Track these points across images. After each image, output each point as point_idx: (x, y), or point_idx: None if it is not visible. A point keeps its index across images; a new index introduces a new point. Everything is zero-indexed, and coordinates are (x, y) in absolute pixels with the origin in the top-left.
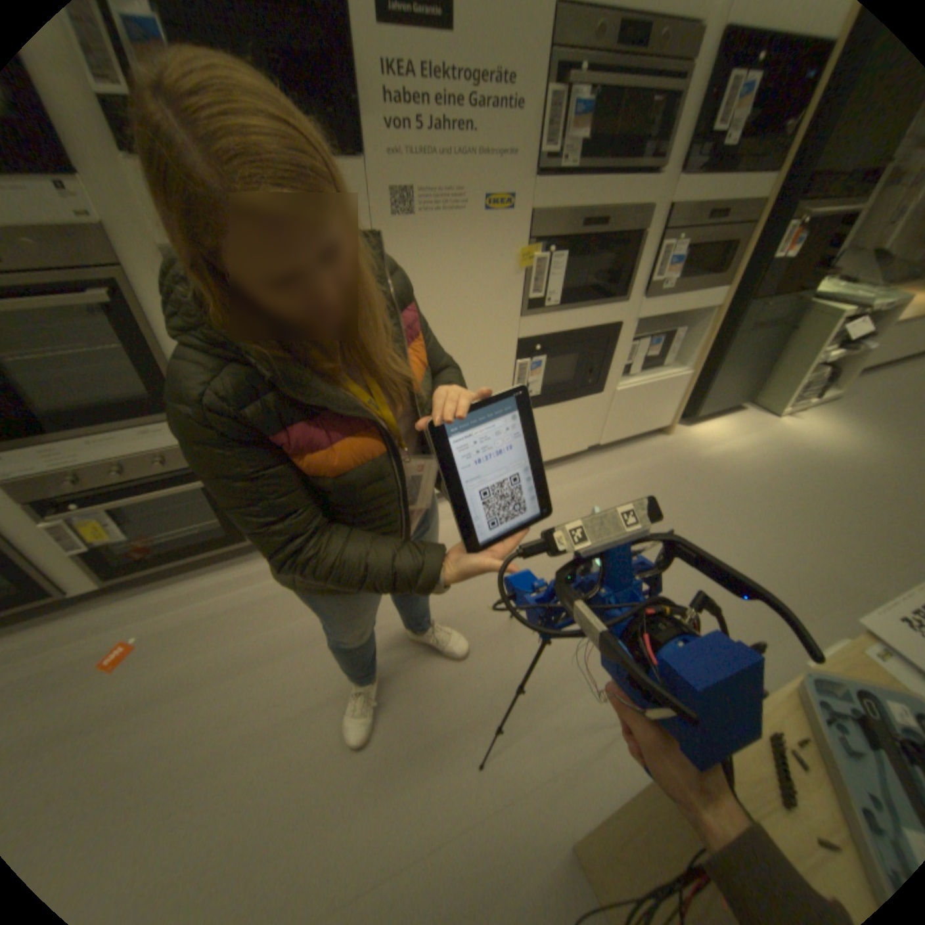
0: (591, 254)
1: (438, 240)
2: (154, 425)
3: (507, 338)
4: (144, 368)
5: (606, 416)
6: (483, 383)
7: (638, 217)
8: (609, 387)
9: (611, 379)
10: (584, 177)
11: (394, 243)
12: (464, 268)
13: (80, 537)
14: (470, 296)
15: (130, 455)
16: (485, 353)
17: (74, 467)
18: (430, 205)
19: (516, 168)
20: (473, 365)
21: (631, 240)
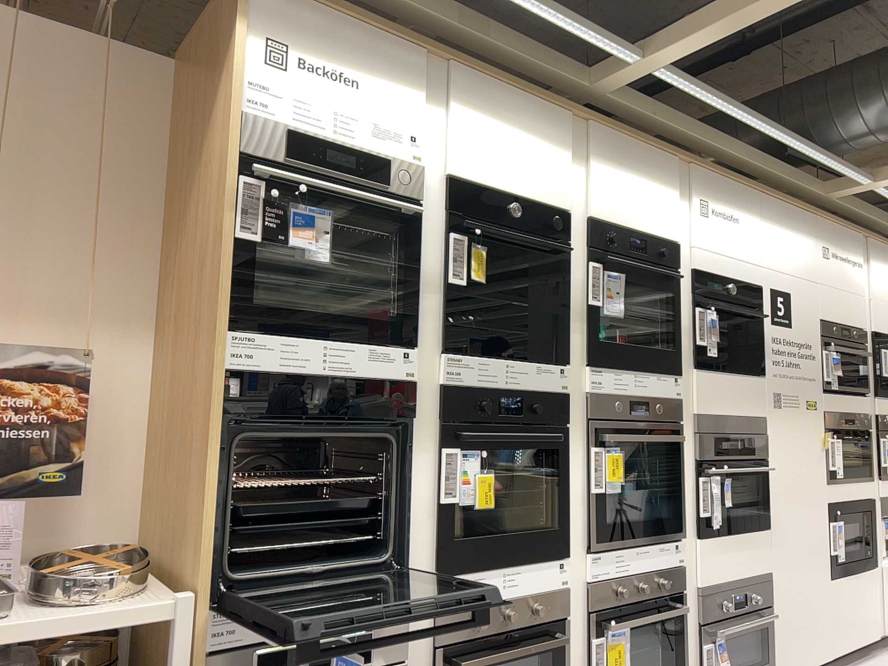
0: (849, 441)
1: (789, 423)
2: (666, 543)
3: (822, 499)
4: (674, 491)
5: (883, 596)
6: (814, 540)
7: (864, 419)
8: (877, 562)
9: (877, 553)
10: (837, 394)
11: (774, 423)
12: (800, 443)
13: (604, 664)
14: (803, 462)
15: (651, 570)
16: (813, 510)
17: (625, 574)
18: (786, 402)
19: (814, 387)
20: (808, 521)
21: (864, 434)
